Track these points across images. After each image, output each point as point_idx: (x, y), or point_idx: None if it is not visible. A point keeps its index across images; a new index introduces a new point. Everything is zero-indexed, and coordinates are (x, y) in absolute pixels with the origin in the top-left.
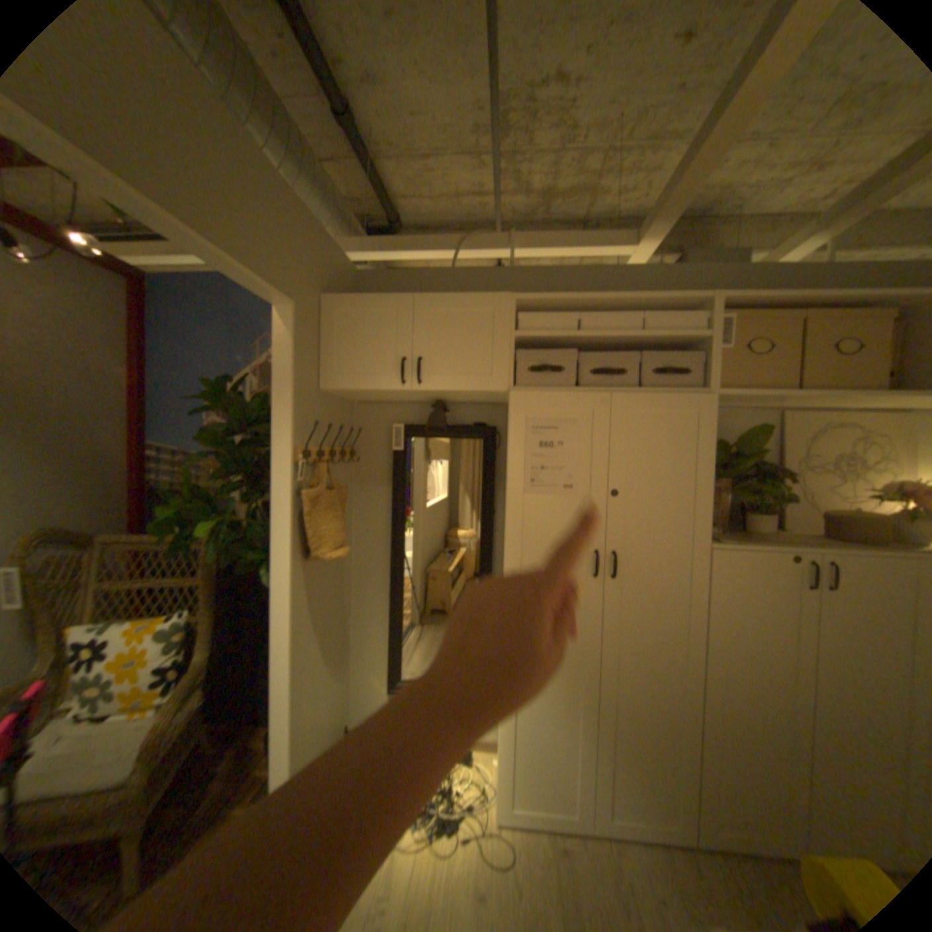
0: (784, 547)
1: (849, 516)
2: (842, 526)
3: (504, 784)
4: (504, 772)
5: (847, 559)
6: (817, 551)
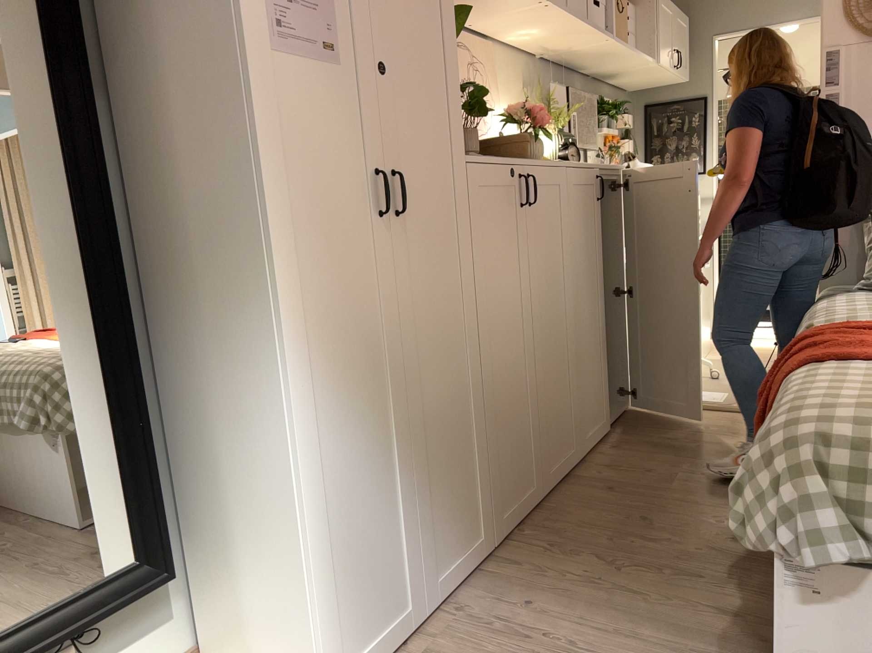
0: (500, 159)
1: (499, 138)
2: (502, 146)
3: (326, 632)
4: (324, 610)
5: (533, 168)
6: (520, 160)
